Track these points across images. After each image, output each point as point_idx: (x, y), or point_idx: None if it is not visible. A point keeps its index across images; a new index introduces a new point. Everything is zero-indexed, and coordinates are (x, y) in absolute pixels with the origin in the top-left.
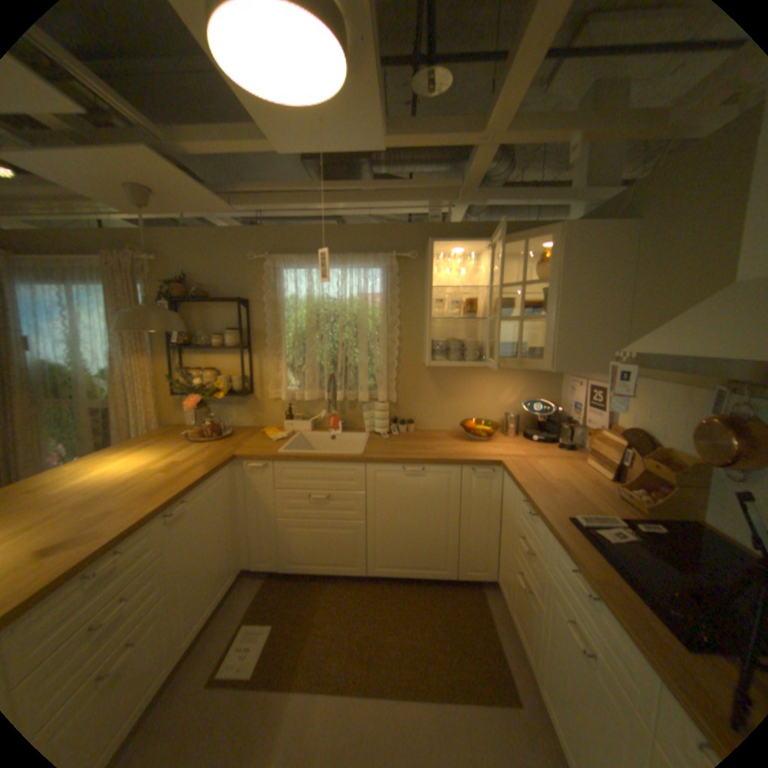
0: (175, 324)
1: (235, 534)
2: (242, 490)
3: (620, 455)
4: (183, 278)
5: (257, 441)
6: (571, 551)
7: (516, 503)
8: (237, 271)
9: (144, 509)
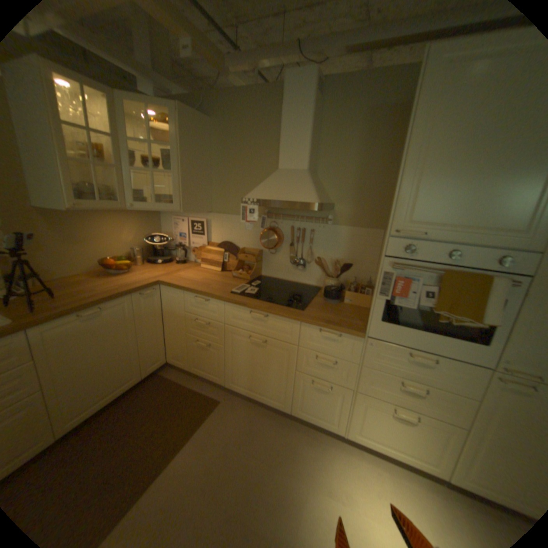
0: None
1: None
2: None
3: (221, 257)
4: None
5: None
6: (245, 303)
7: (181, 302)
8: None
9: None
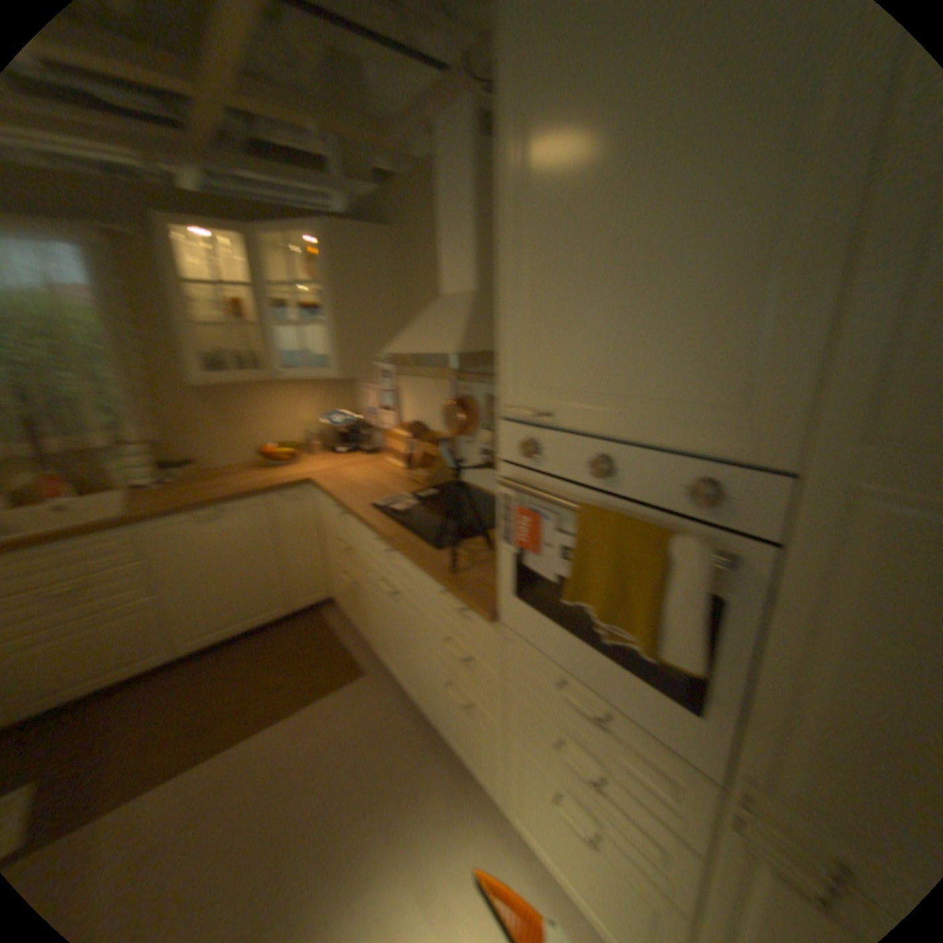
0: None
1: None
2: None
3: (401, 446)
4: None
5: None
6: (367, 526)
7: (324, 513)
8: None
9: None
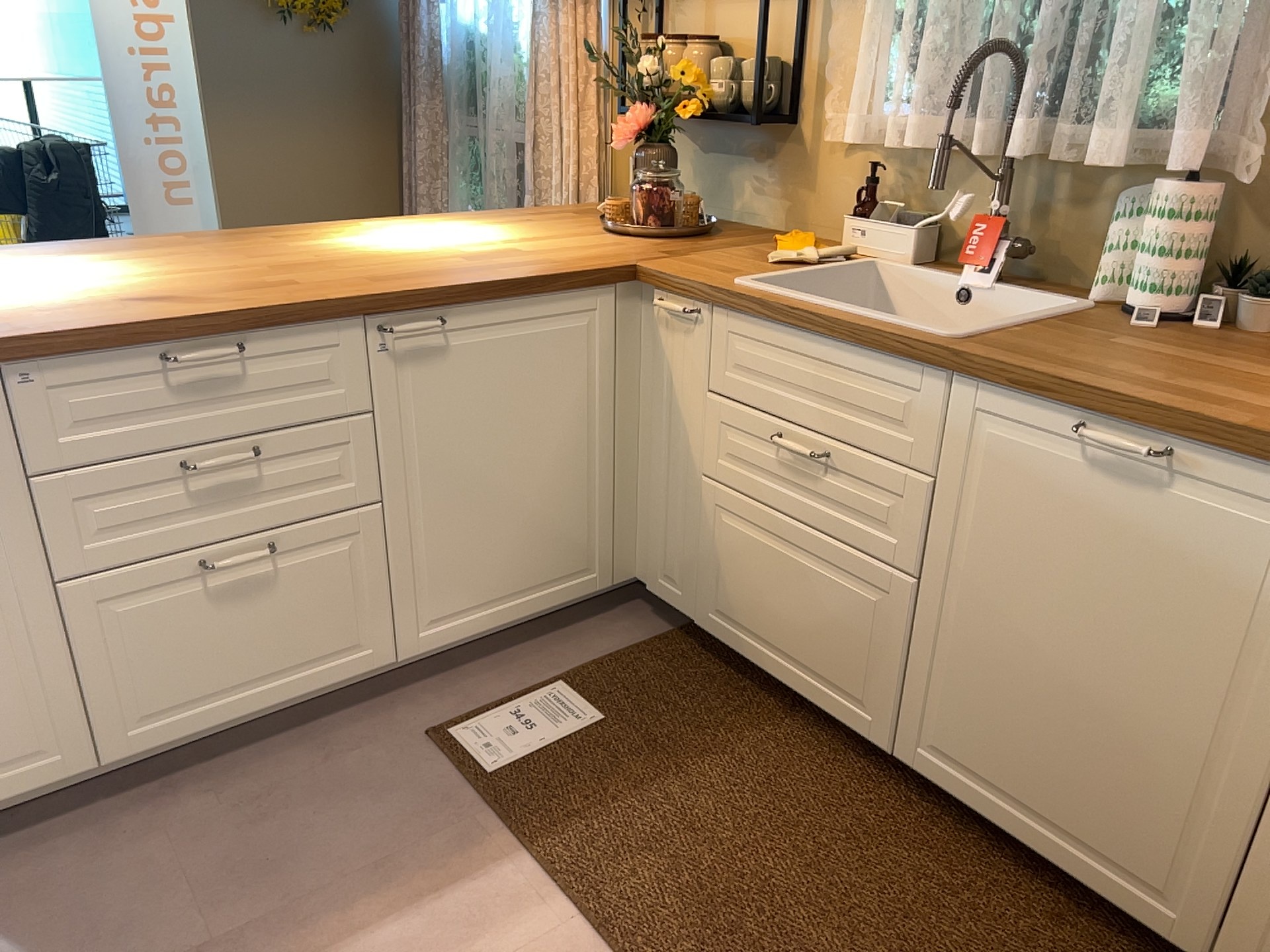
0: None
1: (627, 483)
2: (653, 373)
3: None
4: None
5: (733, 256)
6: None
7: None
8: None
9: (337, 294)
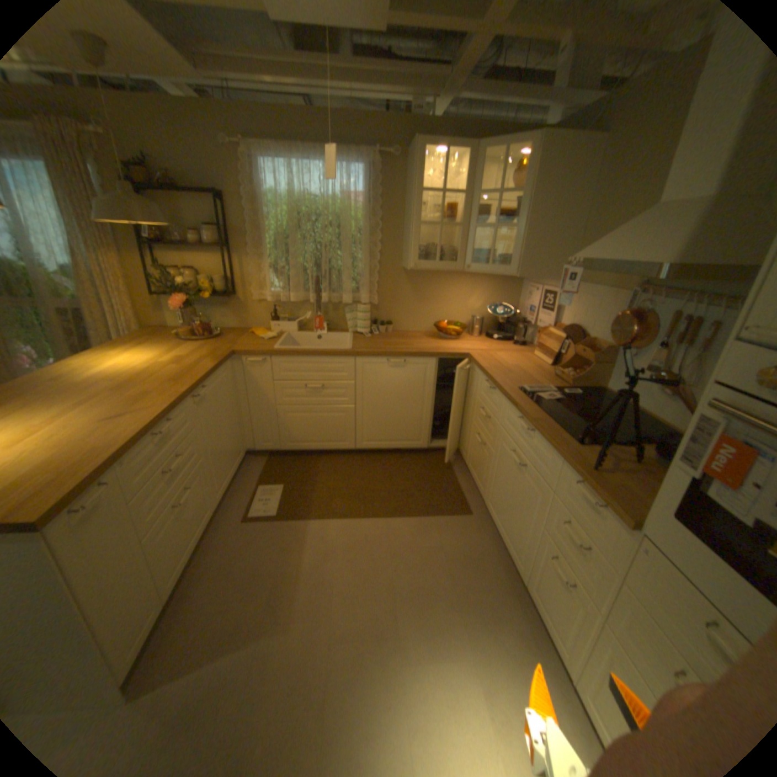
0: (154, 216)
1: (240, 421)
2: (243, 383)
3: (559, 345)
4: (143, 161)
5: (250, 340)
6: (518, 405)
7: (478, 385)
8: (207, 156)
9: (179, 390)
